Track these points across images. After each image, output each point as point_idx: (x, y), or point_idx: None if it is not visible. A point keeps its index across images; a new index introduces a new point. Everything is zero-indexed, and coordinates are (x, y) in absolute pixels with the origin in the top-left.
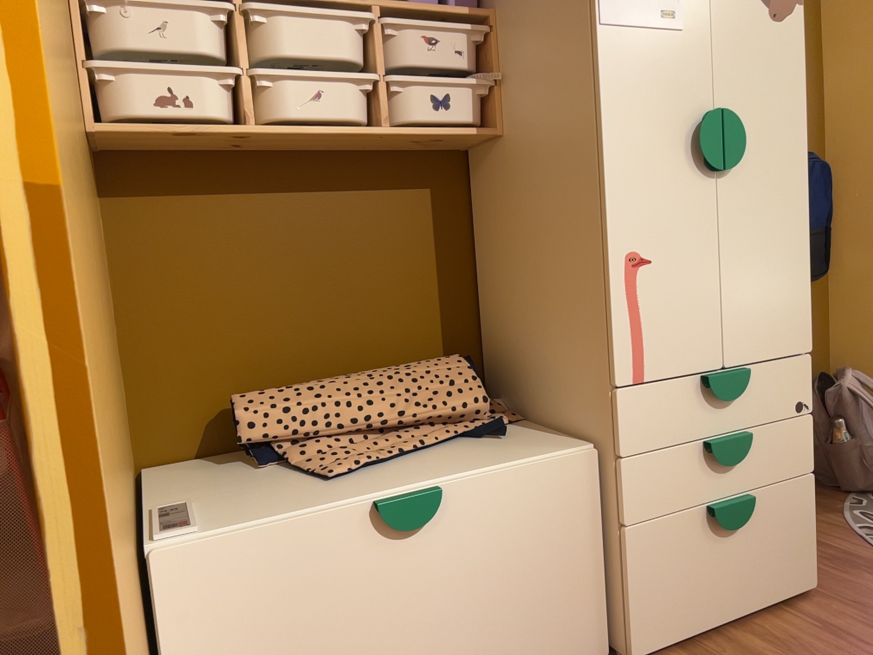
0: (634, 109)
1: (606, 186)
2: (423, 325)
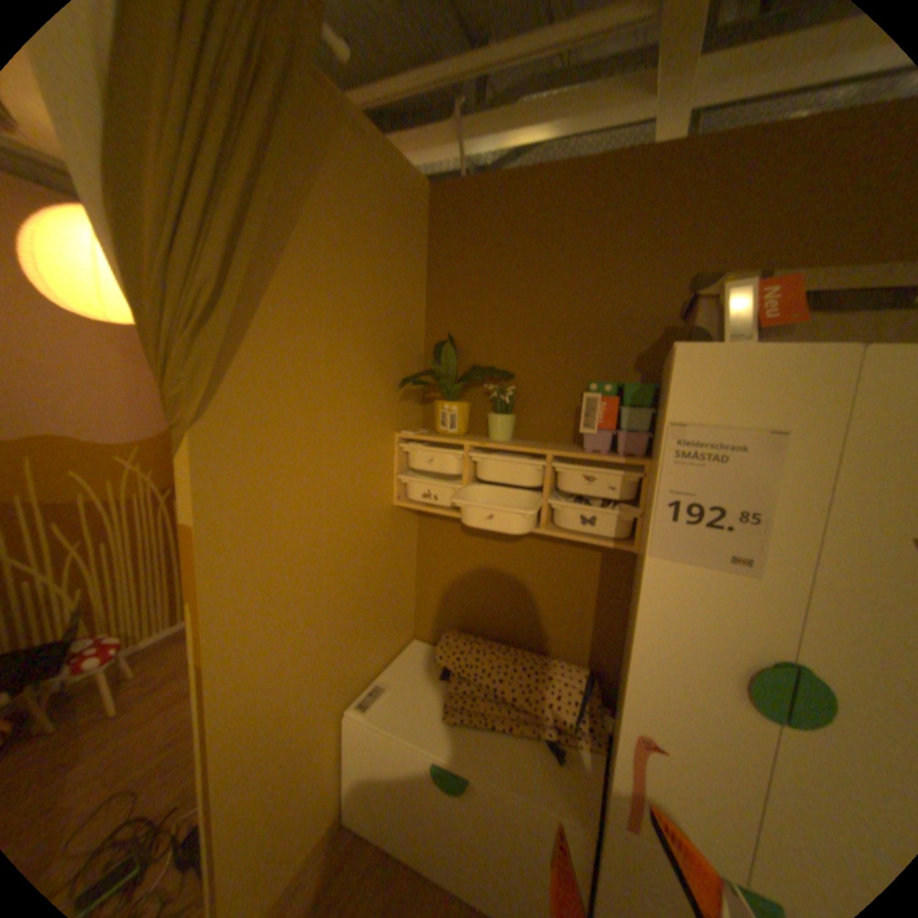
0: (676, 630)
1: (631, 677)
2: (576, 638)
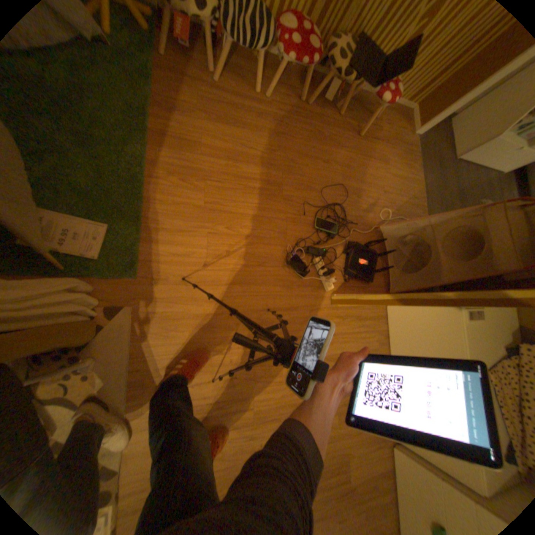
0: None
1: None
2: None
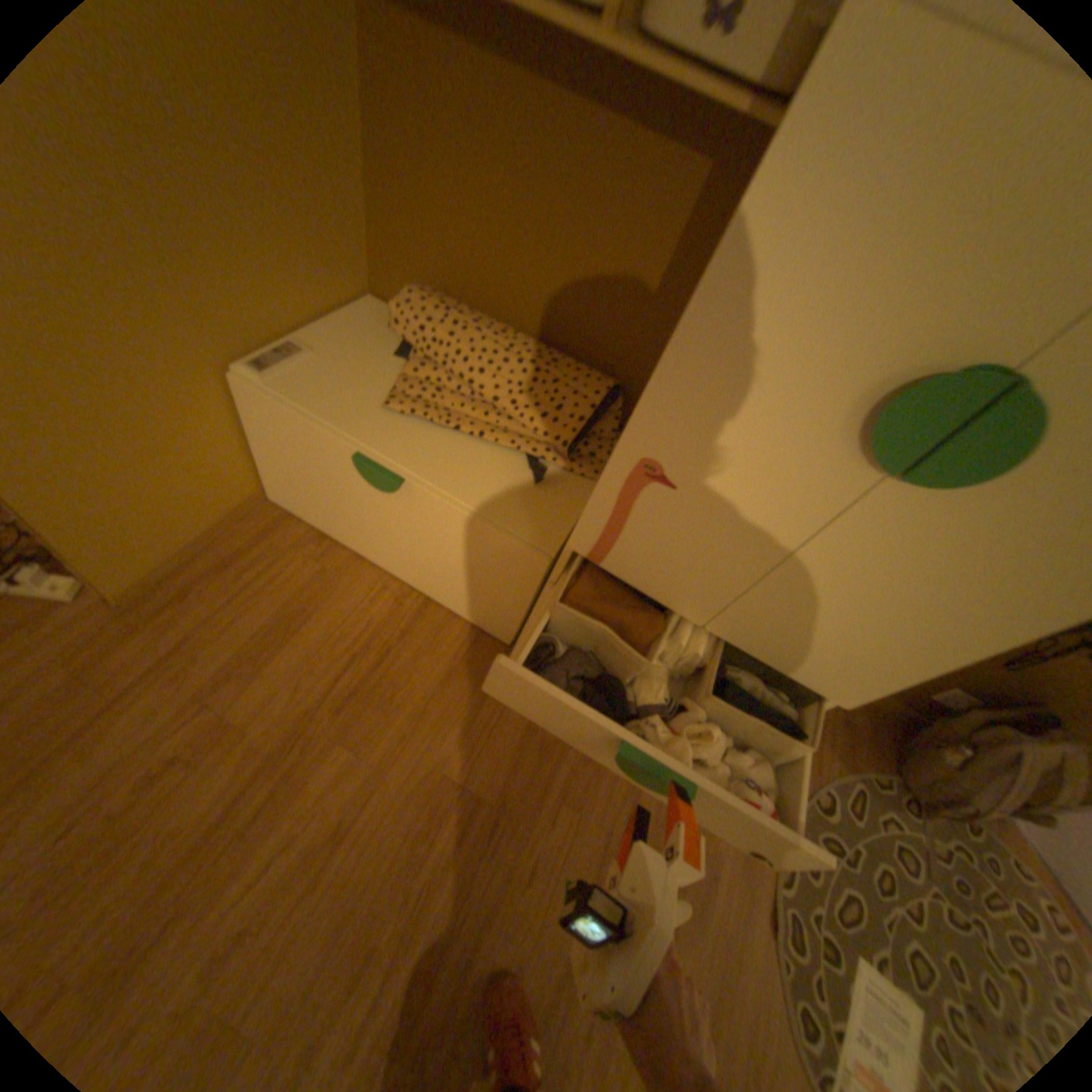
0: (807, 262)
1: (668, 359)
2: (613, 332)
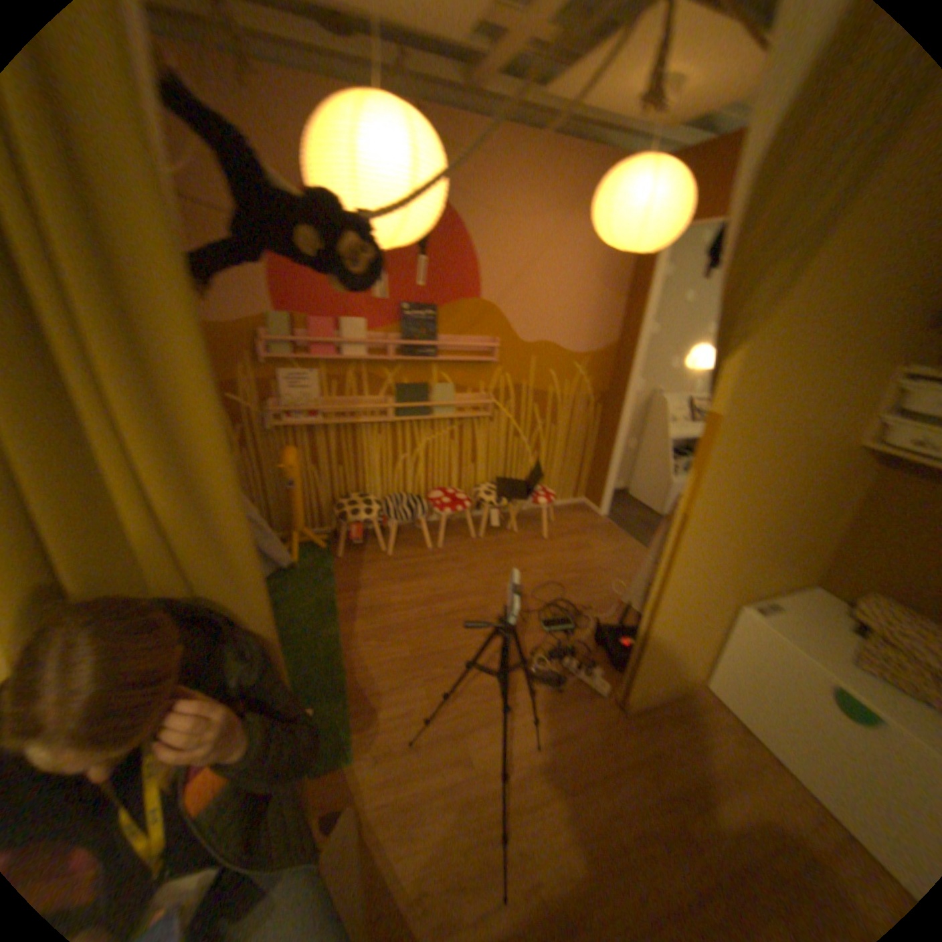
0: None
1: None
2: None
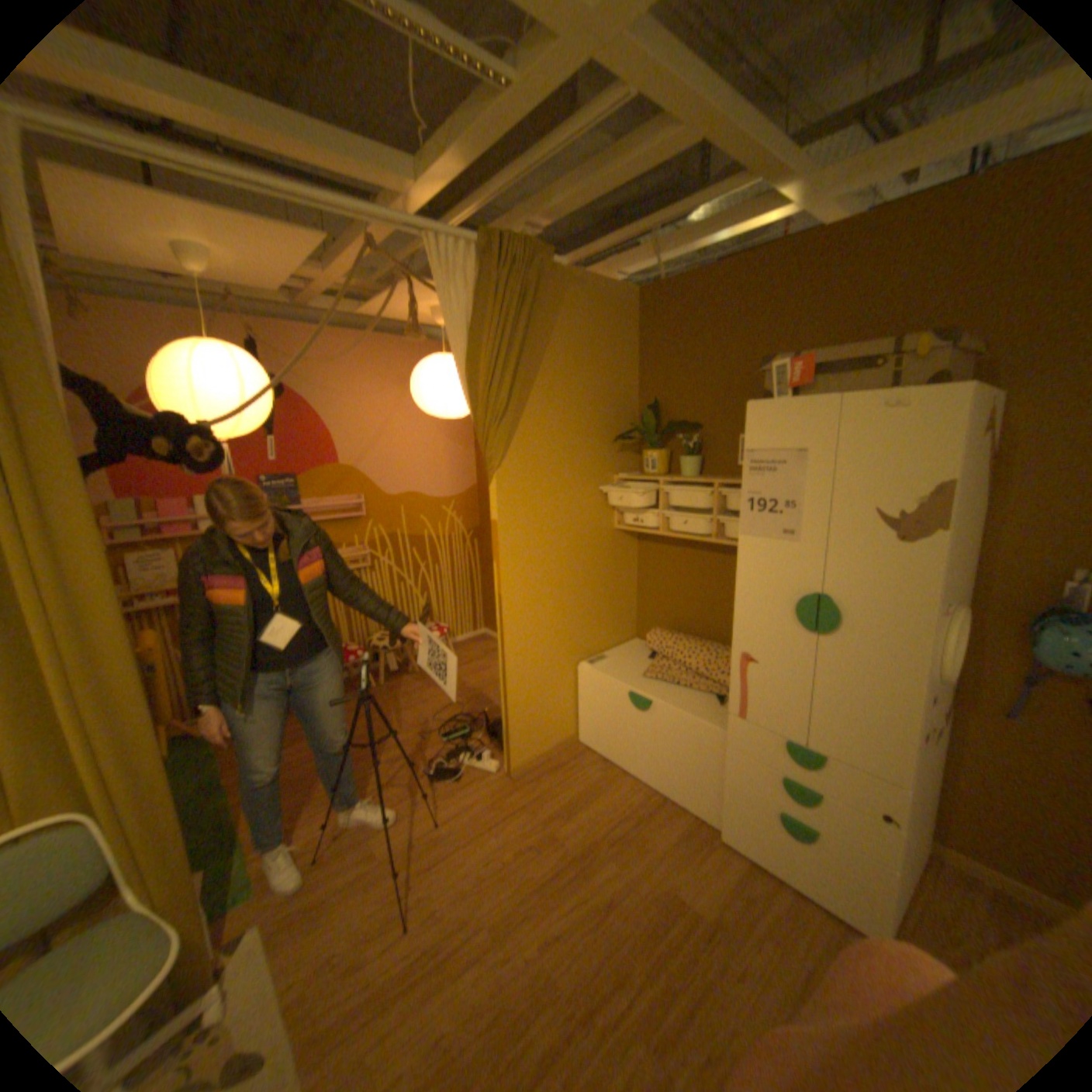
0: (758, 581)
1: (737, 615)
2: None
